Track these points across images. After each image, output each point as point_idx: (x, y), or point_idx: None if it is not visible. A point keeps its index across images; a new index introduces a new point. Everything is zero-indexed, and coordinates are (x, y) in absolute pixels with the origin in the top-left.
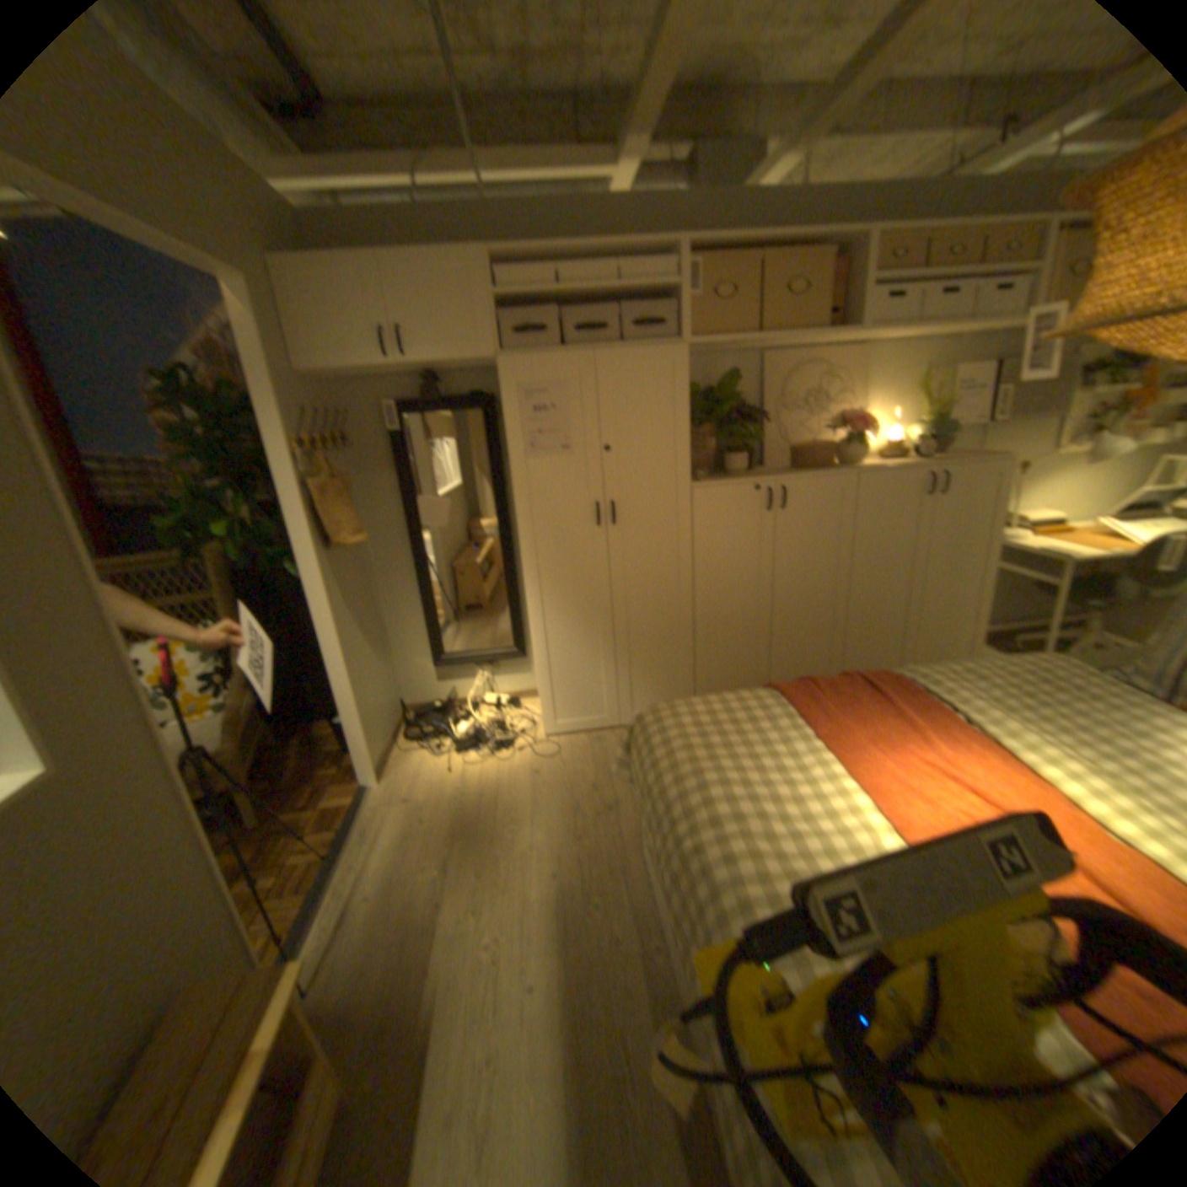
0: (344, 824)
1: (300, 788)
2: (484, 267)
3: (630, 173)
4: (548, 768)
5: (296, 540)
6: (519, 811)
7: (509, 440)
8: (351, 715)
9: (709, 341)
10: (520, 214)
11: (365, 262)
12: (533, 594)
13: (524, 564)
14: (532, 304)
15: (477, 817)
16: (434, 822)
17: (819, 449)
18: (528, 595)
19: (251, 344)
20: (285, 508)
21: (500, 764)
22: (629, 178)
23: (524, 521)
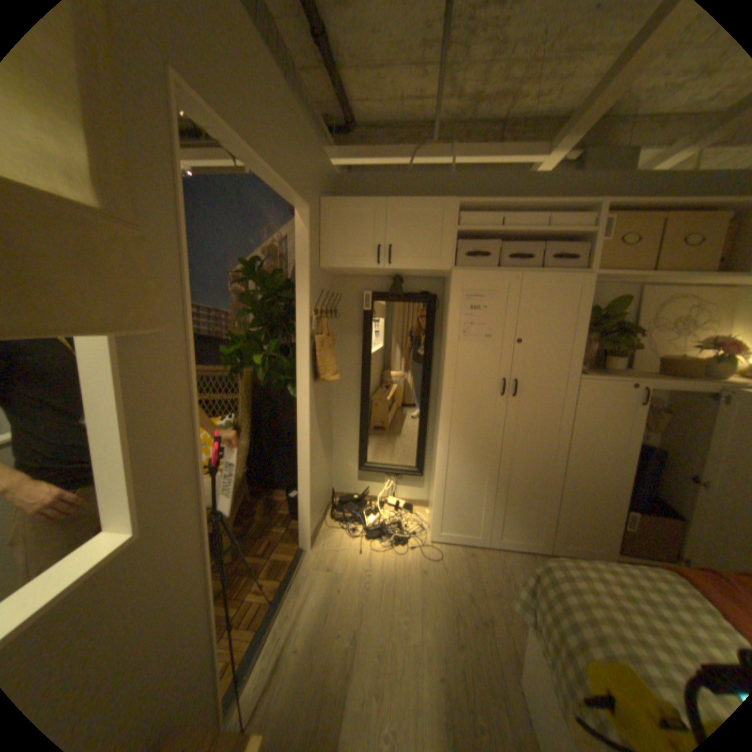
0: (285, 576)
1: (260, 538)
2: (454, 211)
3: (553, 161)
4: (433, 570)
5: (299, 372)
6: (411, 604)
7: (448, 325)
8: (305, 496)
9: (612, 273)
10: (476, 182)
11: (378, 204)
12: (443, 435)
13: (441, 413)
14: (479, 237)
15: (379, 599)
16: (347, 594)
17: (692, 363)
18: (440, 435)
19: (302, 247)
20: (297, 351)
21: (397, 556)
22: (550, 164)
23: (447, 382)
